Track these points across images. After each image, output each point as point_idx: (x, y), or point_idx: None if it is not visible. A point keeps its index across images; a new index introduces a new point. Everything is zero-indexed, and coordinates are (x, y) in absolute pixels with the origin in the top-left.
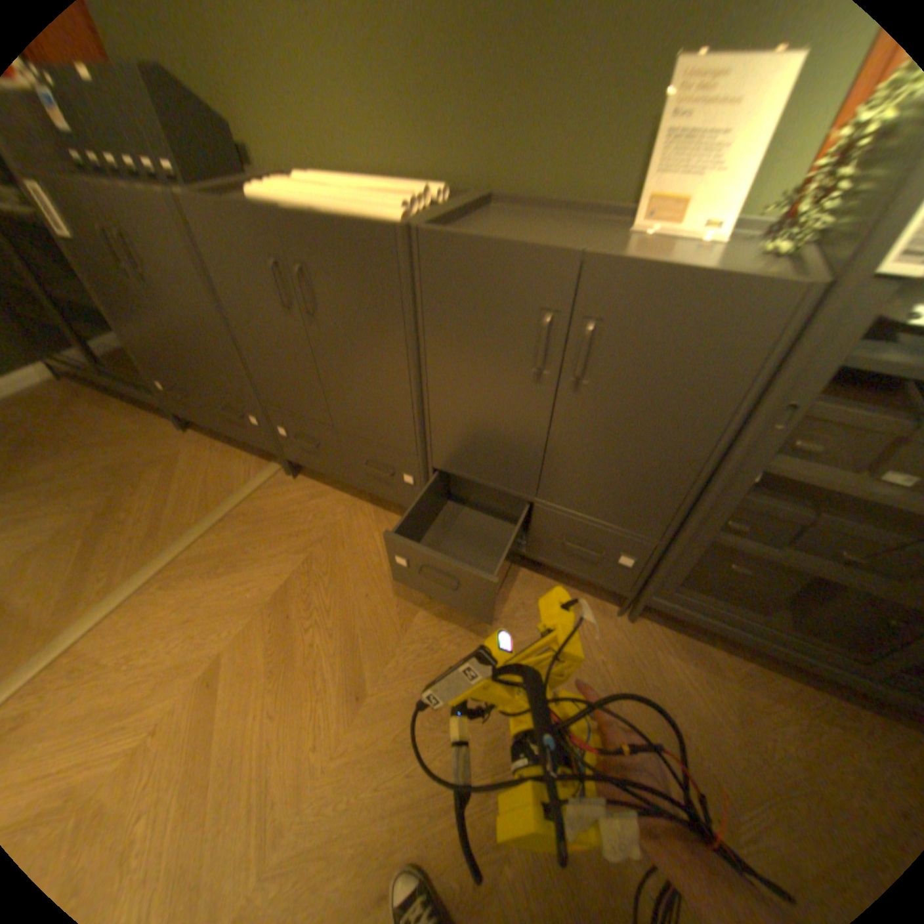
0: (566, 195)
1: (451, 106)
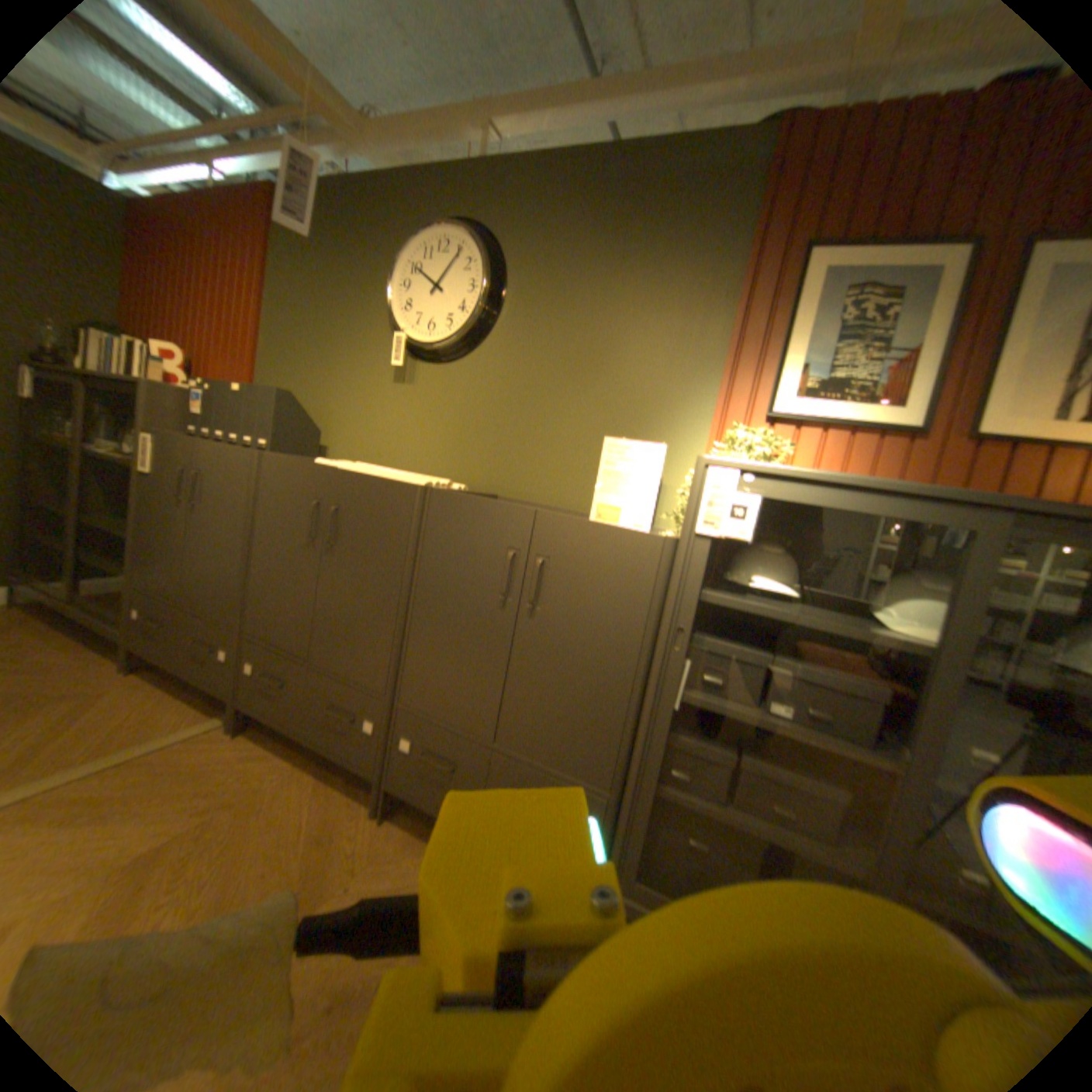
0: (550, 503)
1: (480, 445)
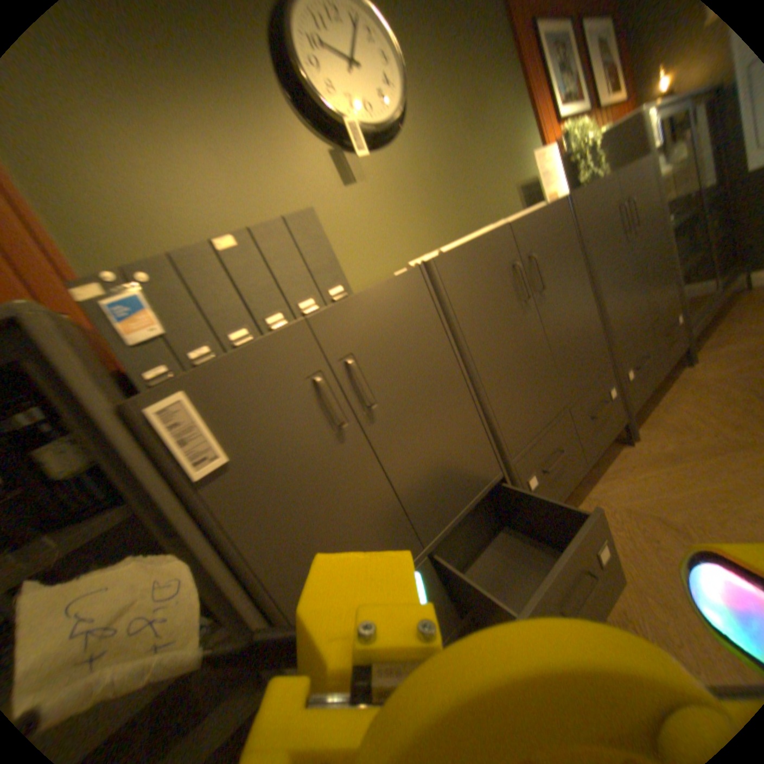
0: None
1: (449, 207)
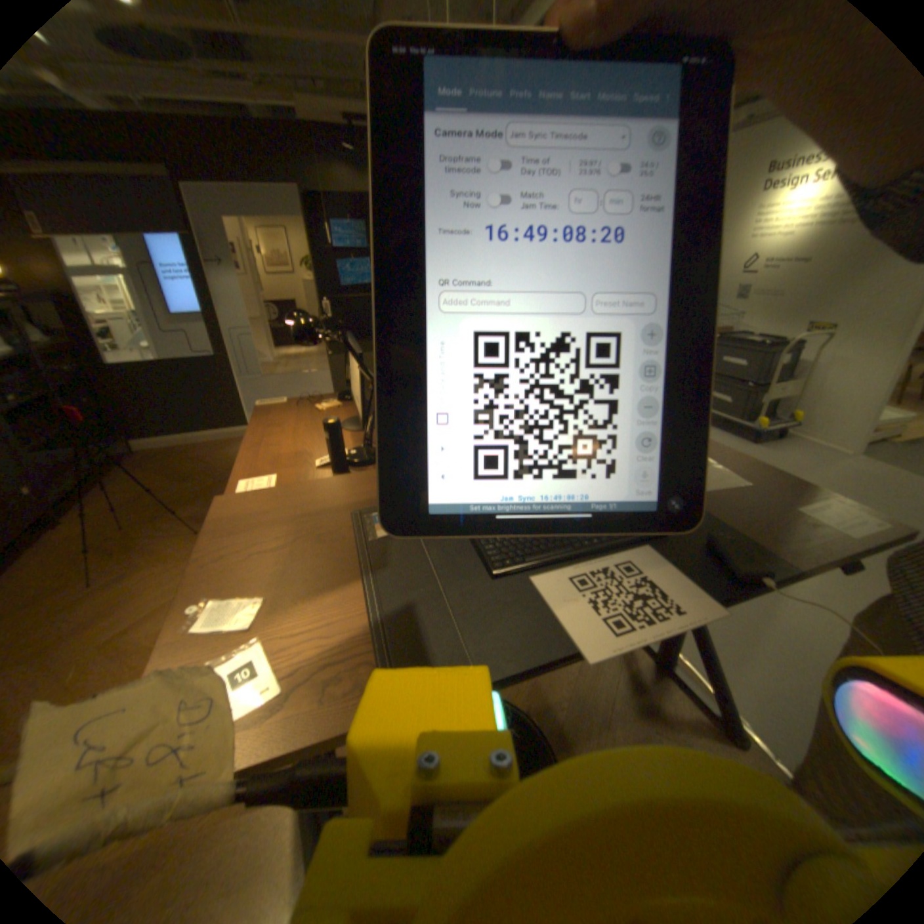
0: None
1: None
